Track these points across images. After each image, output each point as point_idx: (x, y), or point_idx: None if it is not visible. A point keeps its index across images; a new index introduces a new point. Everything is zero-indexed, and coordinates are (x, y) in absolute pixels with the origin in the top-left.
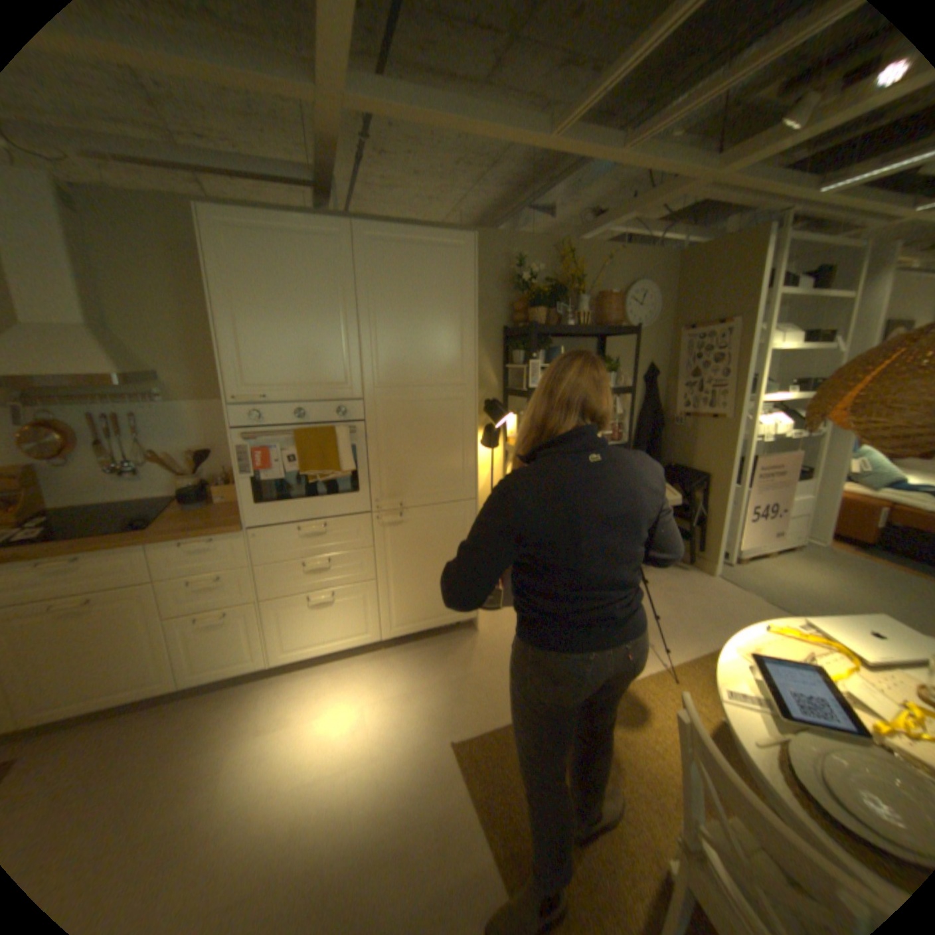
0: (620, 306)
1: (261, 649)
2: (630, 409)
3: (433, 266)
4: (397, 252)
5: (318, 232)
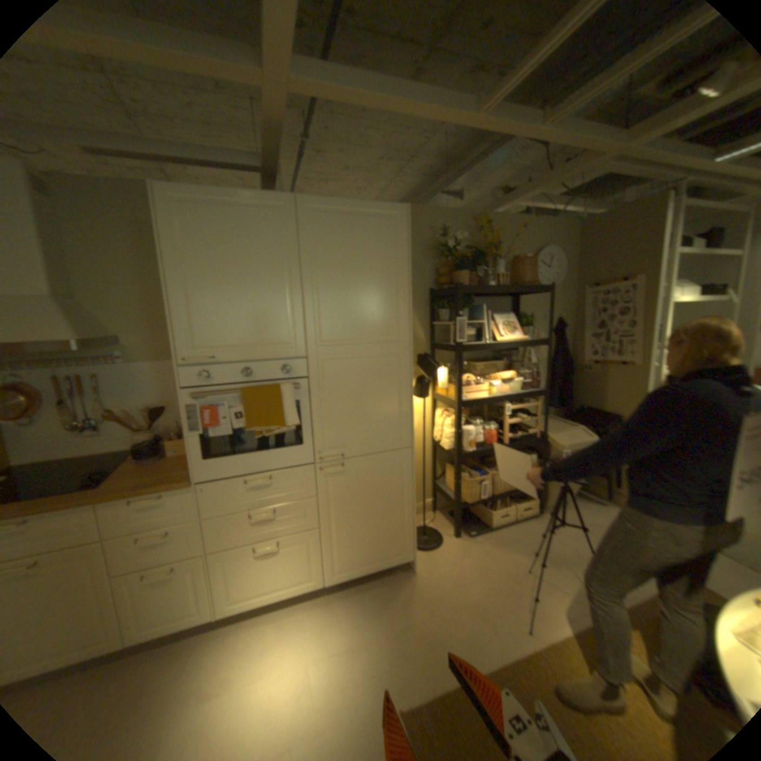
0: (535, 268)
1: (209, 602)
2: (544, 358)
3: (371, 234)
4: (338, 222)
5: (266, 206)
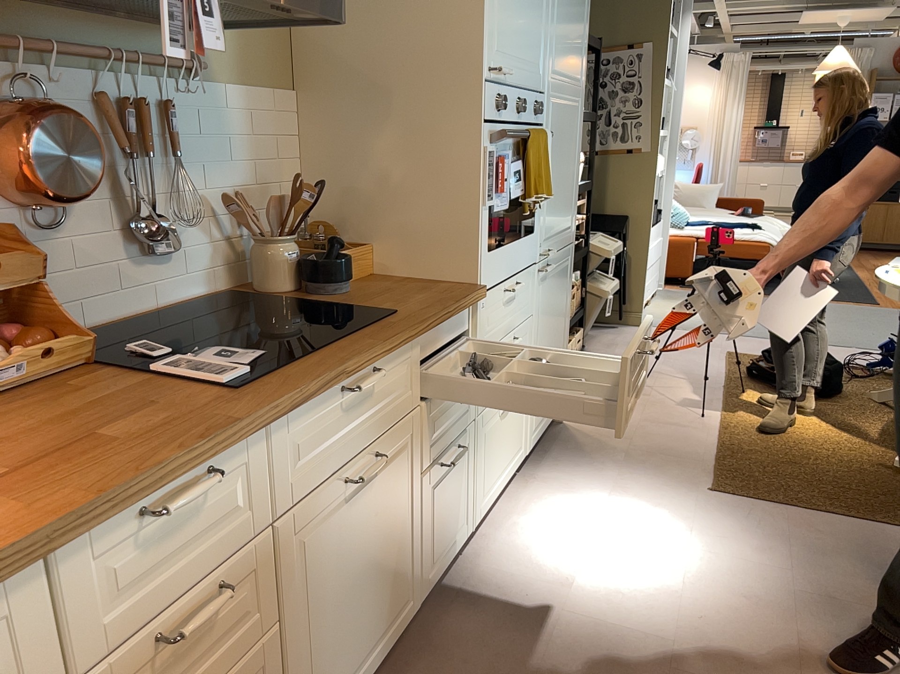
0: None
1: (472, 497)
2: None
3: None
4: None
5: None
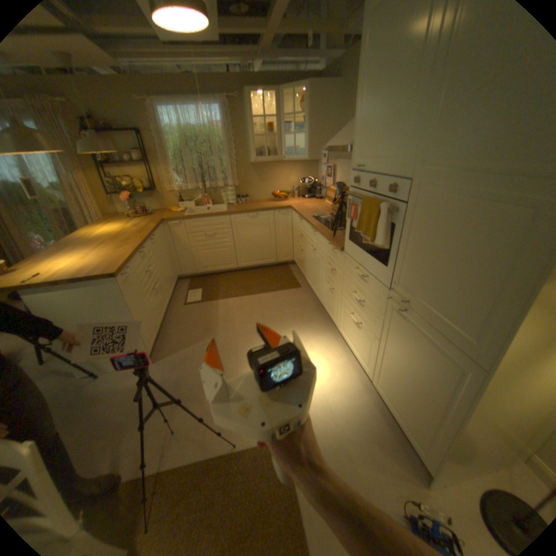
0: None
1: (338, 319)
2: None
3: None
4: None
5: None
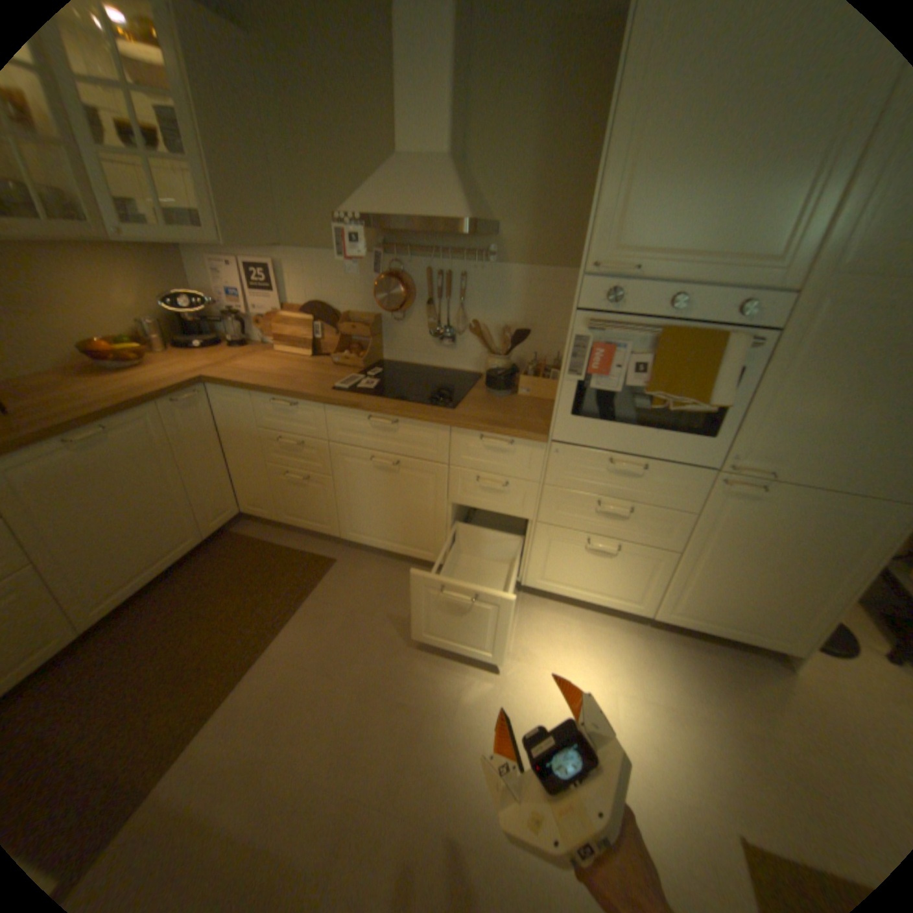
0: None
1: (524, 566)
2: None
3: None
4: None
5: None
